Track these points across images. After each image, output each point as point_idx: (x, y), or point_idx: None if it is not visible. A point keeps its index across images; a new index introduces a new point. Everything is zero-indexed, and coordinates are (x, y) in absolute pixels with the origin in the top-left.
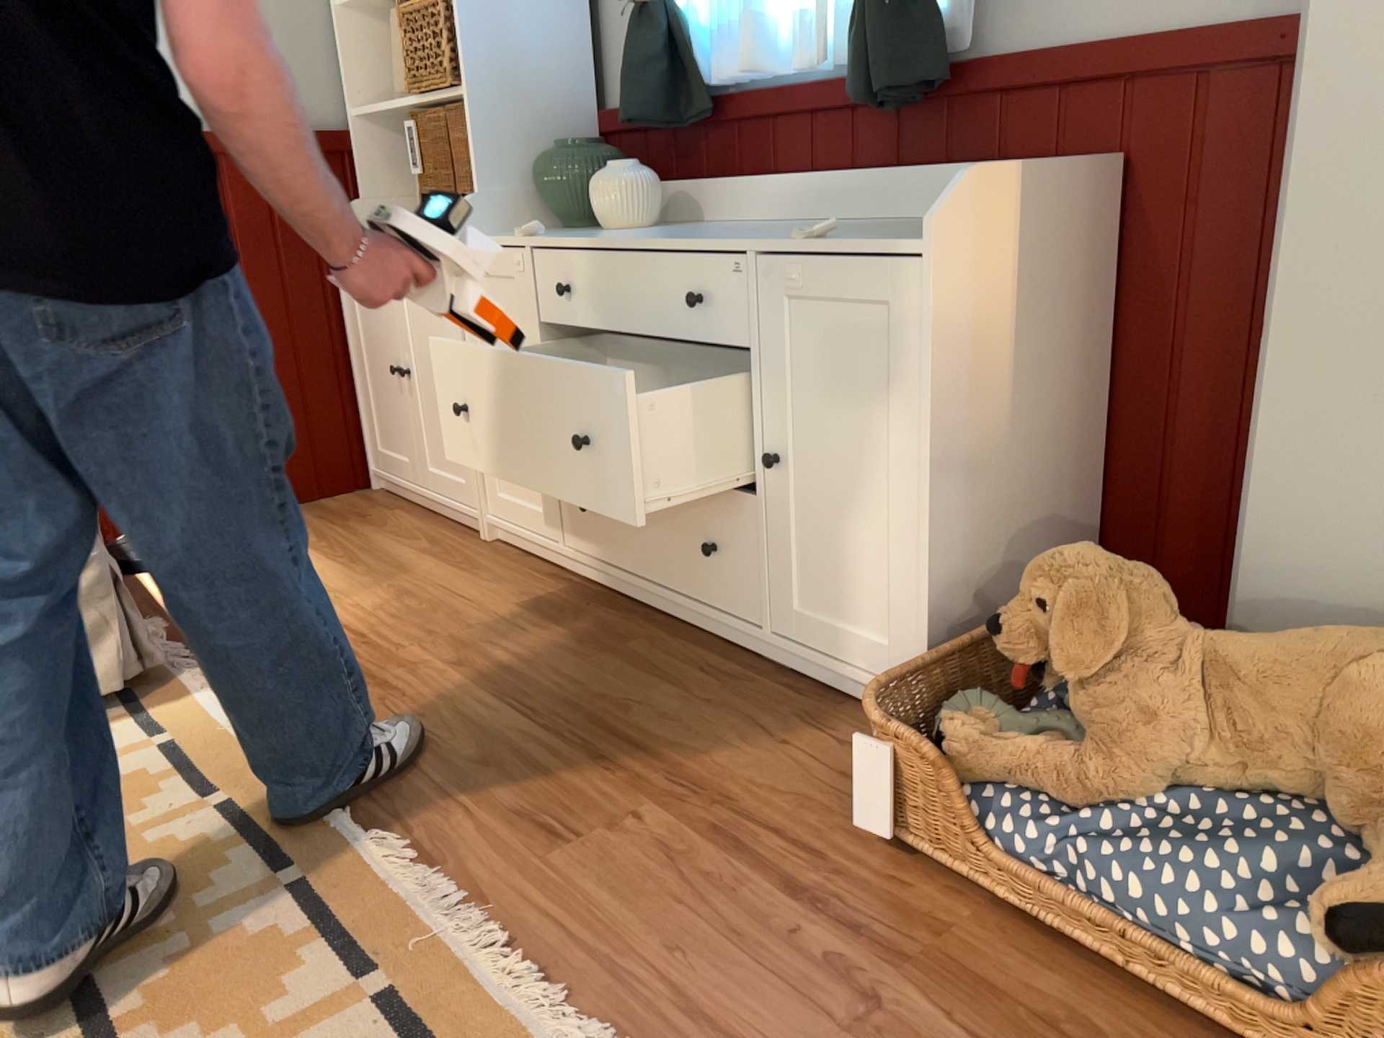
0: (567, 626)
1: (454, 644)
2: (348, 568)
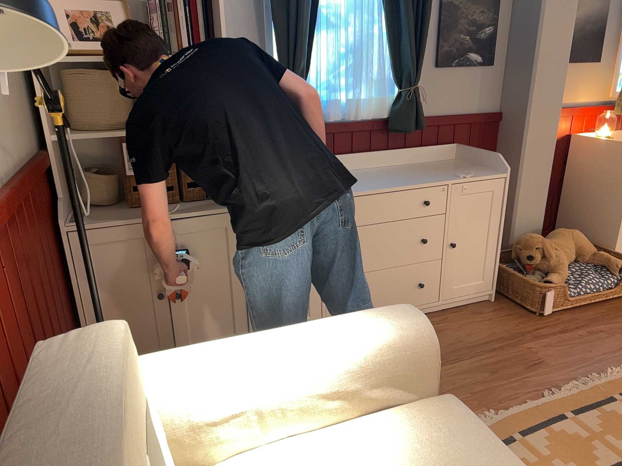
0: None
1: None
2: None
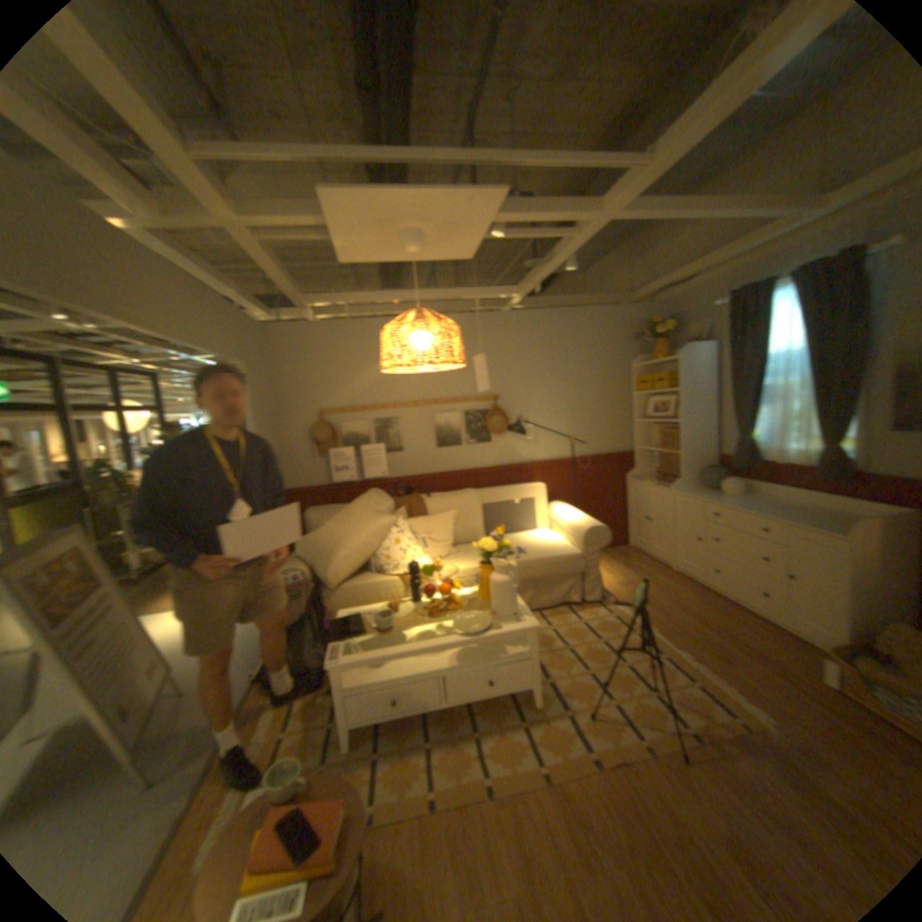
0: (713, 606)
1: (680, 605)
2: (636, 574)
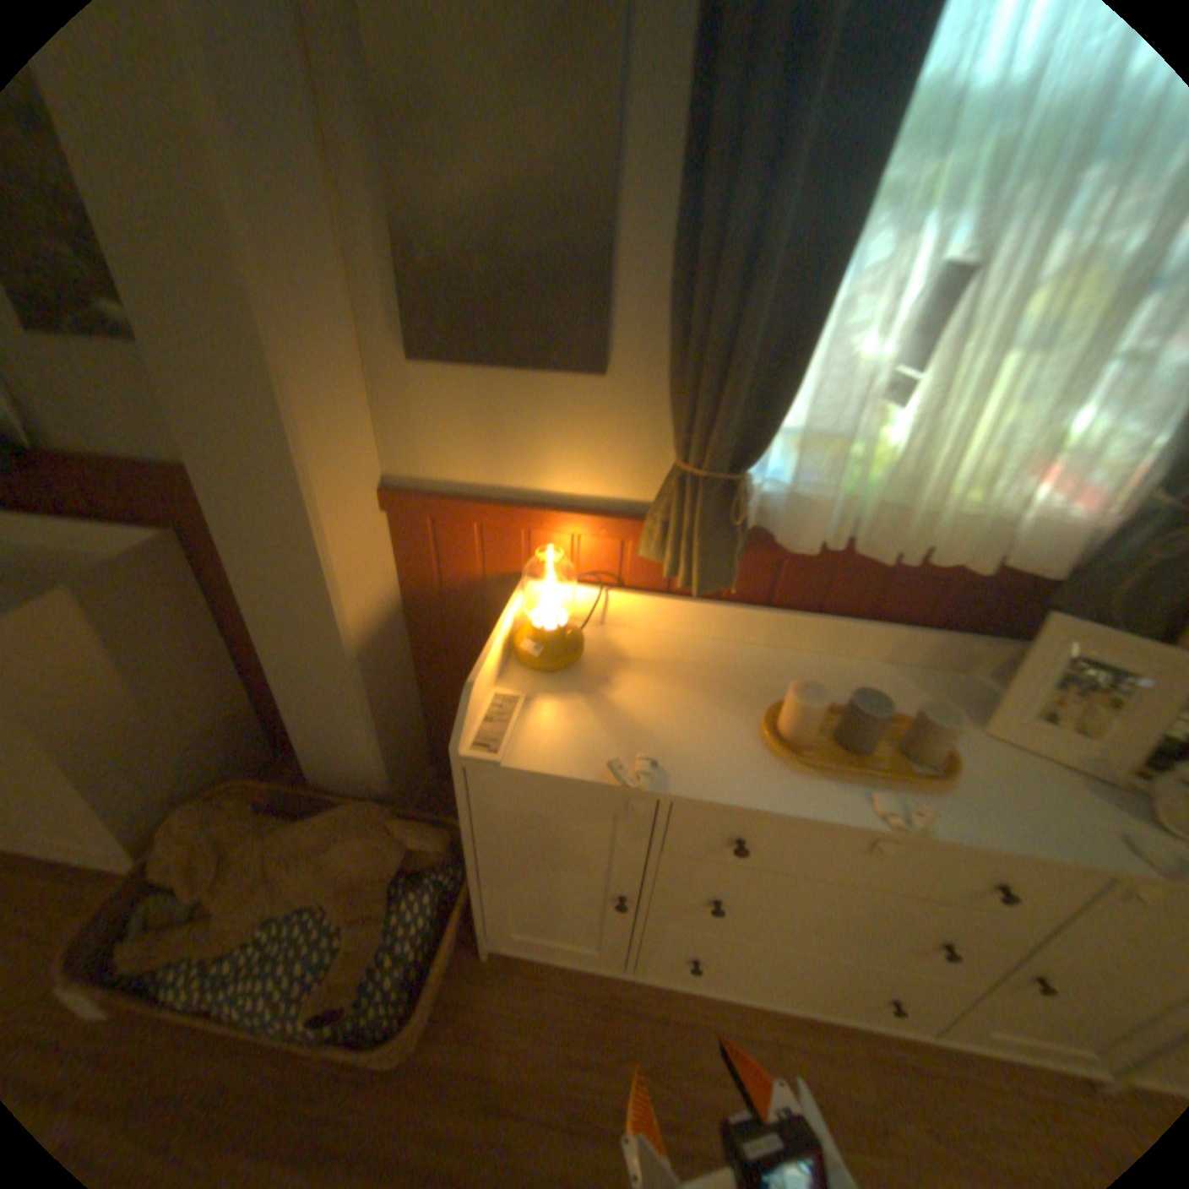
0: None
1: None
2: None
